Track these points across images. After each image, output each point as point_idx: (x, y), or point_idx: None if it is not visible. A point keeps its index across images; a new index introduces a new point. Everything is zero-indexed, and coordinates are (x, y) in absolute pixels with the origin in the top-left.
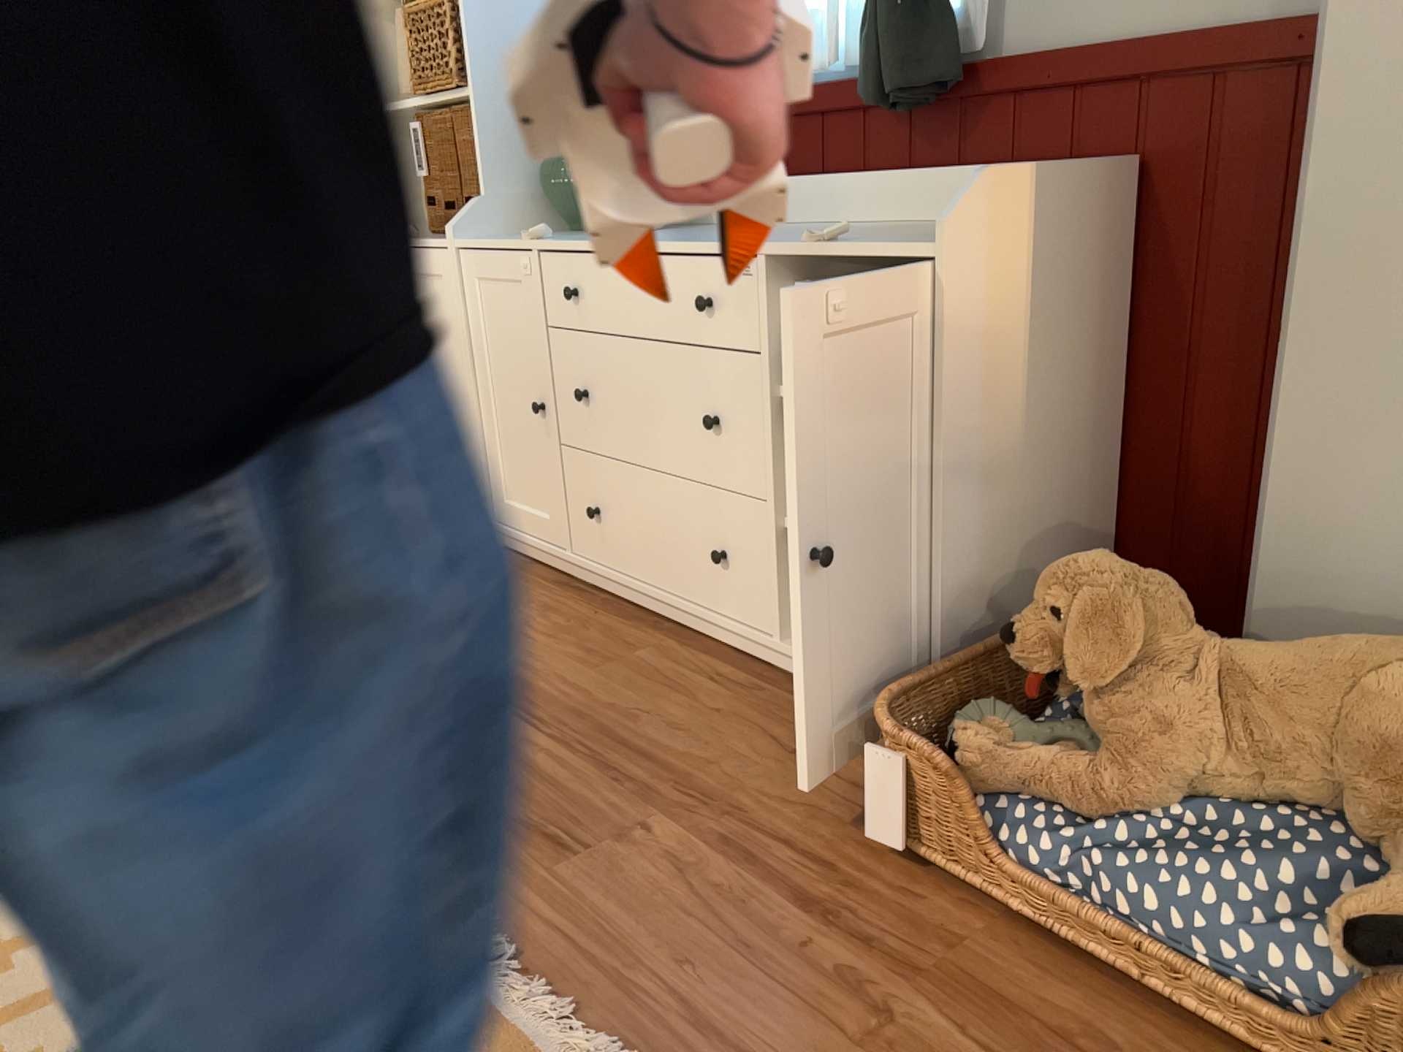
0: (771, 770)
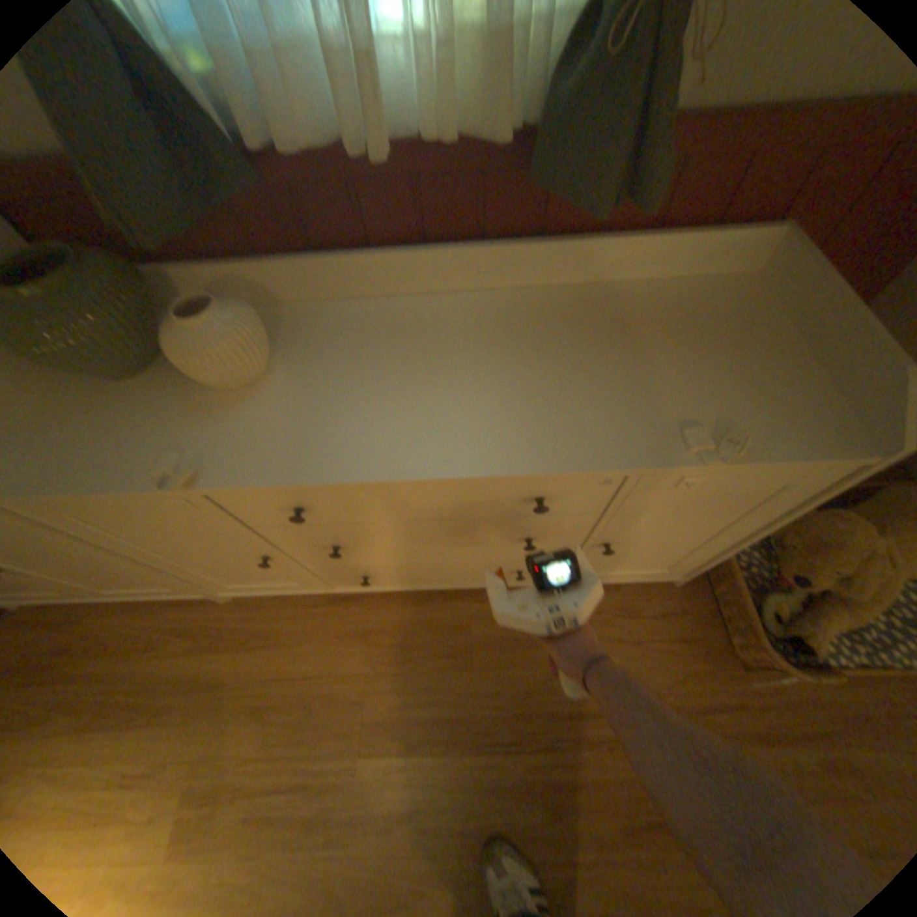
0: (649, 663)
